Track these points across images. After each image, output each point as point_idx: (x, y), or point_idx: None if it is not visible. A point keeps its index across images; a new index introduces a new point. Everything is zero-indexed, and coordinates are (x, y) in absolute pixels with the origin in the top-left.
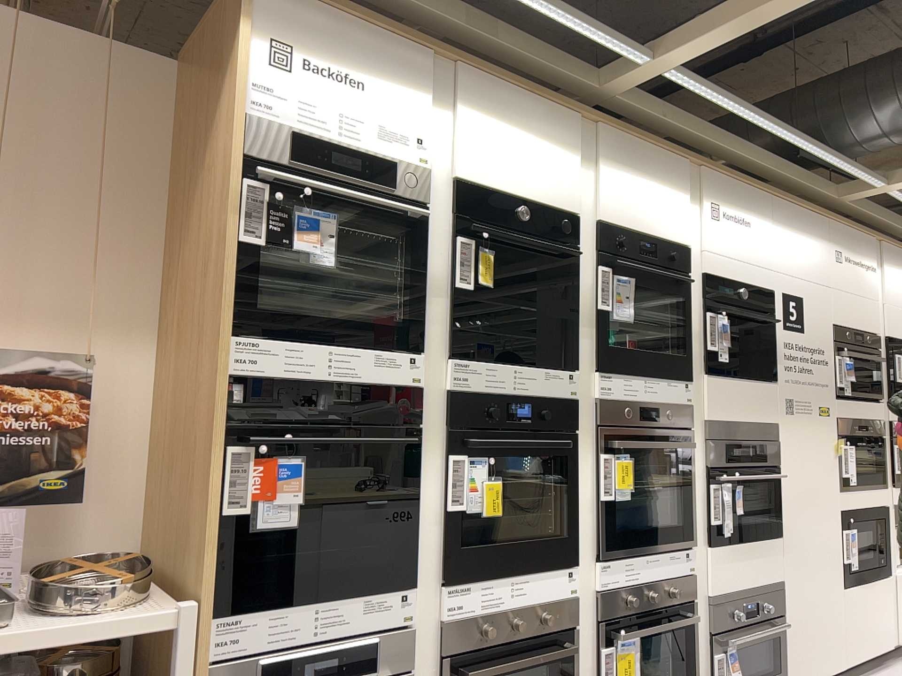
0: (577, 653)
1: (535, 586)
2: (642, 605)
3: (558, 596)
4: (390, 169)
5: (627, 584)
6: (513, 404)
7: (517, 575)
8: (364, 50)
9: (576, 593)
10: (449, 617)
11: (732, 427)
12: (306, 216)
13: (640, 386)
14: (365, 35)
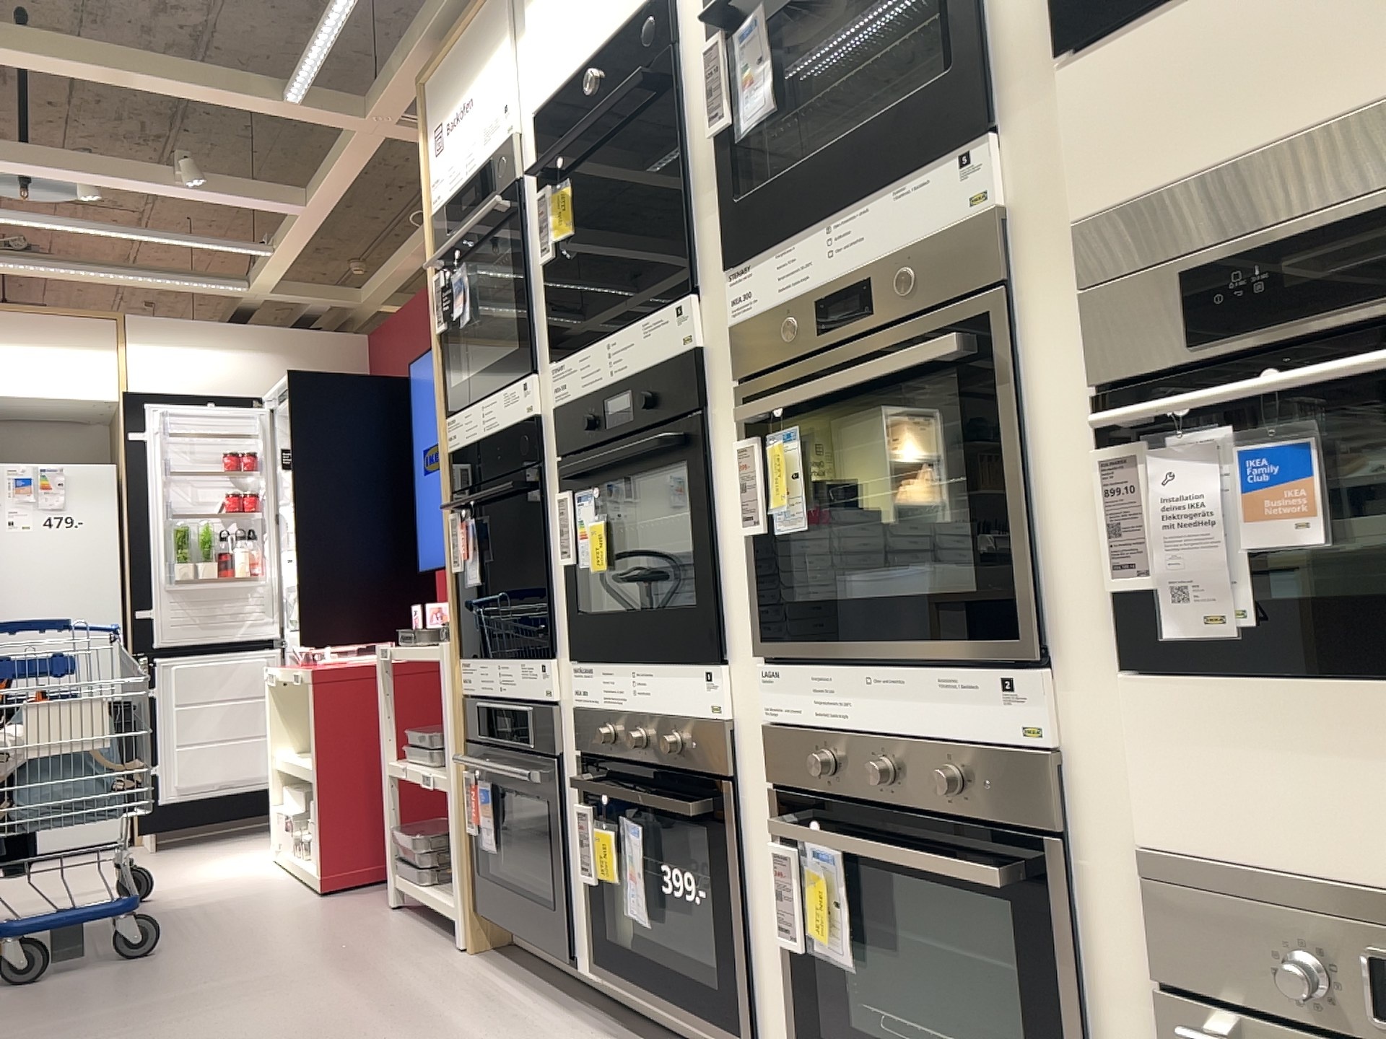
0: (729, 831)
1: (661, 687)
2: (861, 787)
3: (693, 716)
4: (488, 173)
5: (824, 728)
6: (612, 397)
7: (640, 665)
8: (467, 63)
9: (722, 718)
10: (577, 706)
11: (1235, 188)
12: (456, 282)
13: (813, 250)
14: (466, 45)
